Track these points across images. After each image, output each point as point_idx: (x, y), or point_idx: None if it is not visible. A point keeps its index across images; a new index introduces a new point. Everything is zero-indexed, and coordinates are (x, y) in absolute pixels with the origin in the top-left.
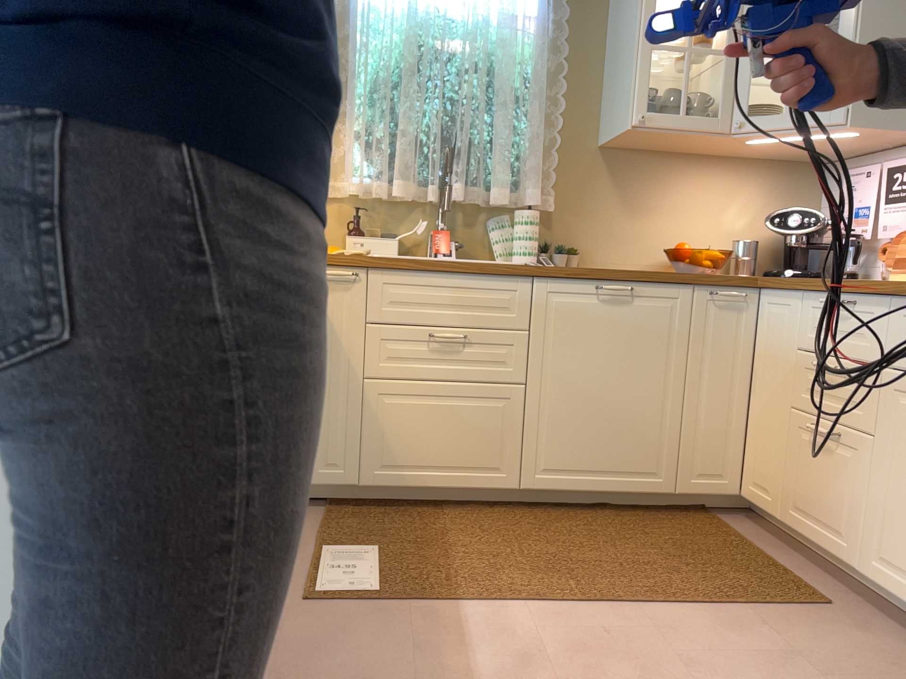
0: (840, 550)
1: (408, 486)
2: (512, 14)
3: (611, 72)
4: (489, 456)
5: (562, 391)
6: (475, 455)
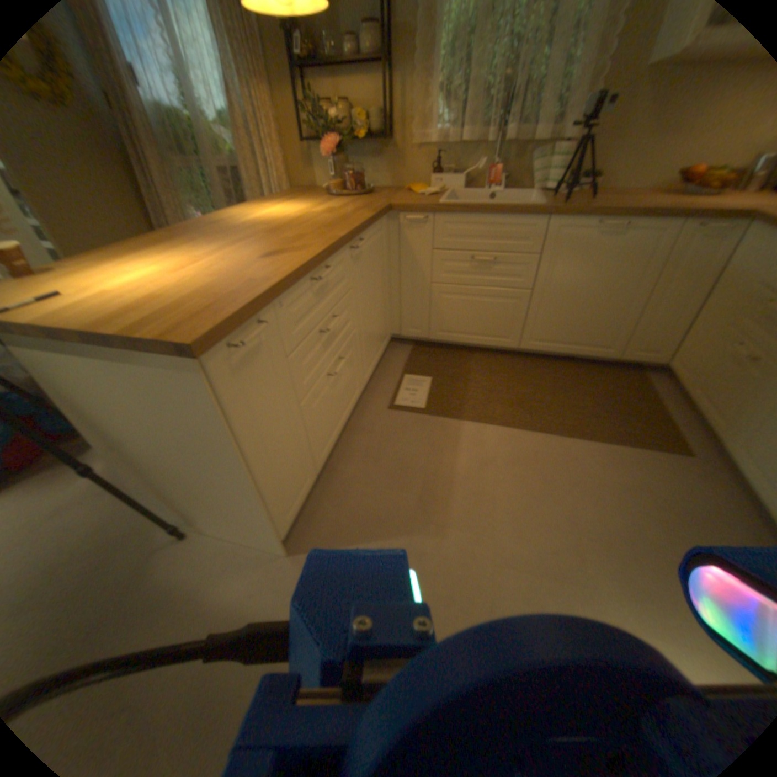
0: (718, 426)
1: (453, 342)
2: None
3: None
4: (501, 330)
5: (554, 295)
6: (492, 329)
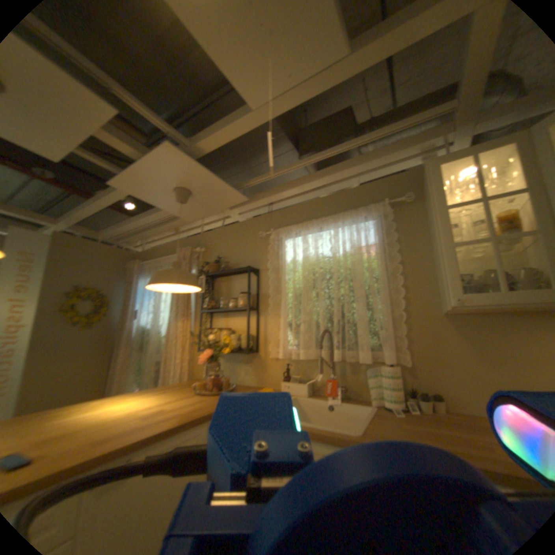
0: None
1: None
2: (359, 246)
3: (438, 264)
4: None
5: None
6: None
